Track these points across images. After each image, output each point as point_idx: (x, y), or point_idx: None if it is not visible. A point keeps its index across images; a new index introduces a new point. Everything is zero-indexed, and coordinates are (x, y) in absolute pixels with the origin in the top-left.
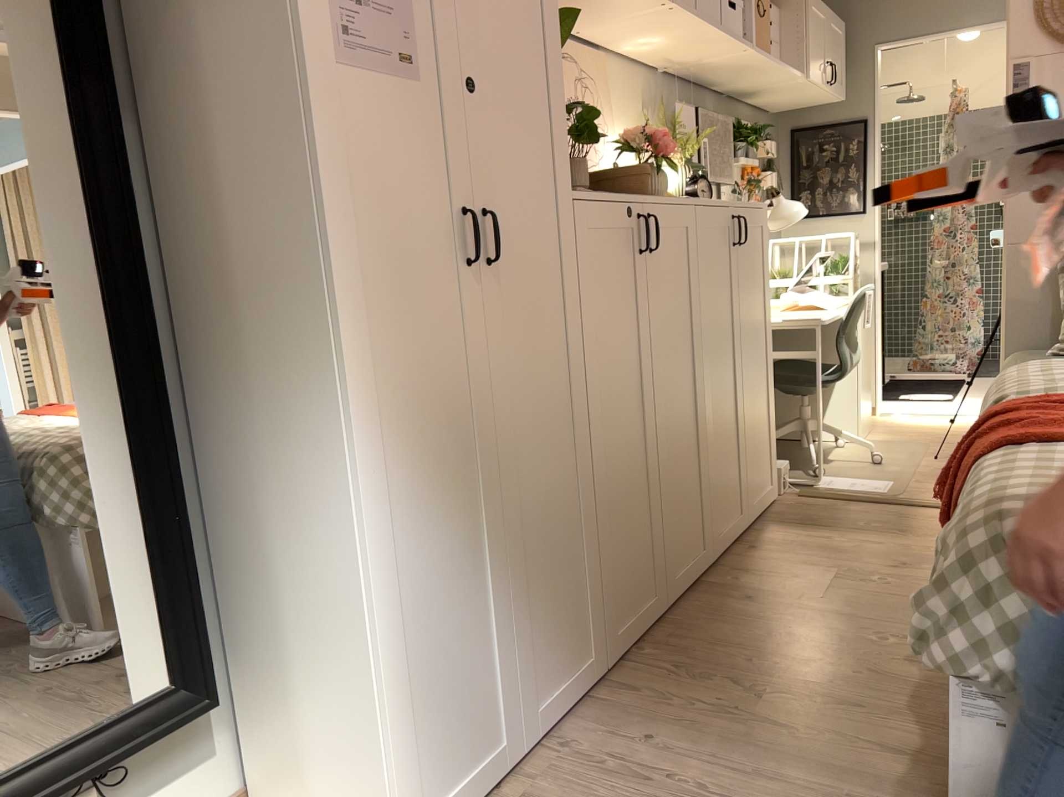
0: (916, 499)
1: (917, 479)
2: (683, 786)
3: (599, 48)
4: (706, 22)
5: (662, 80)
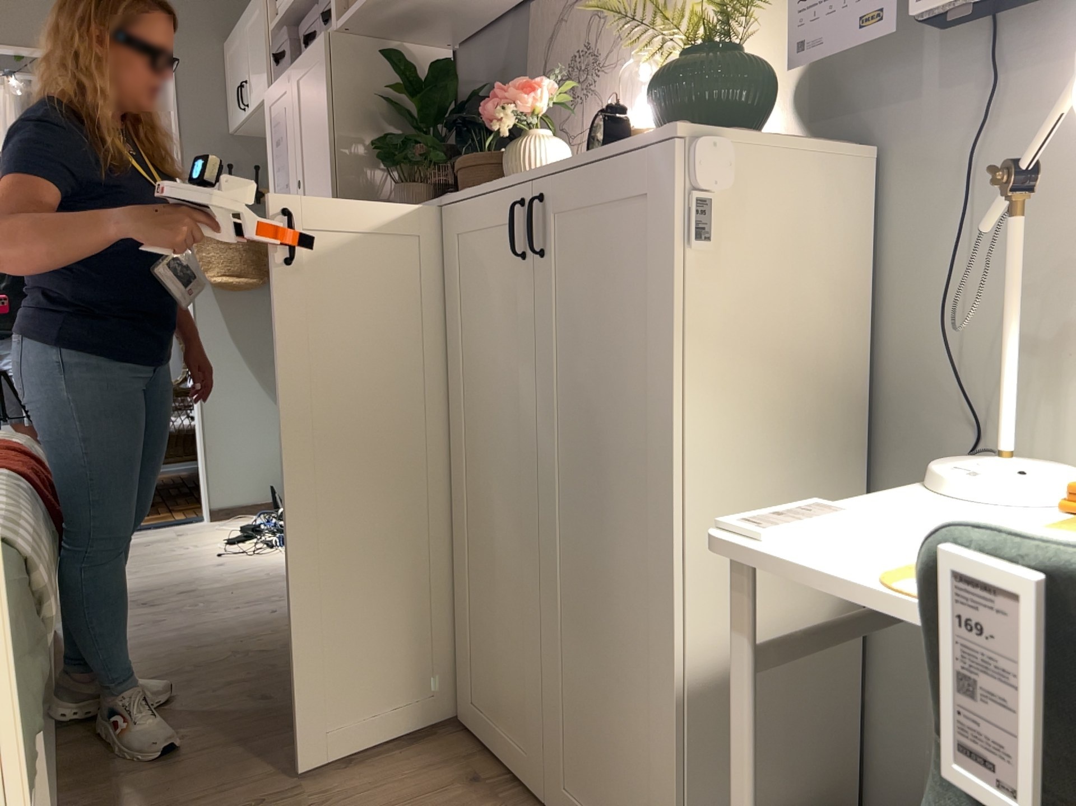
0: None
1: None
2: (225, 612)
3: None
4: None
5: None
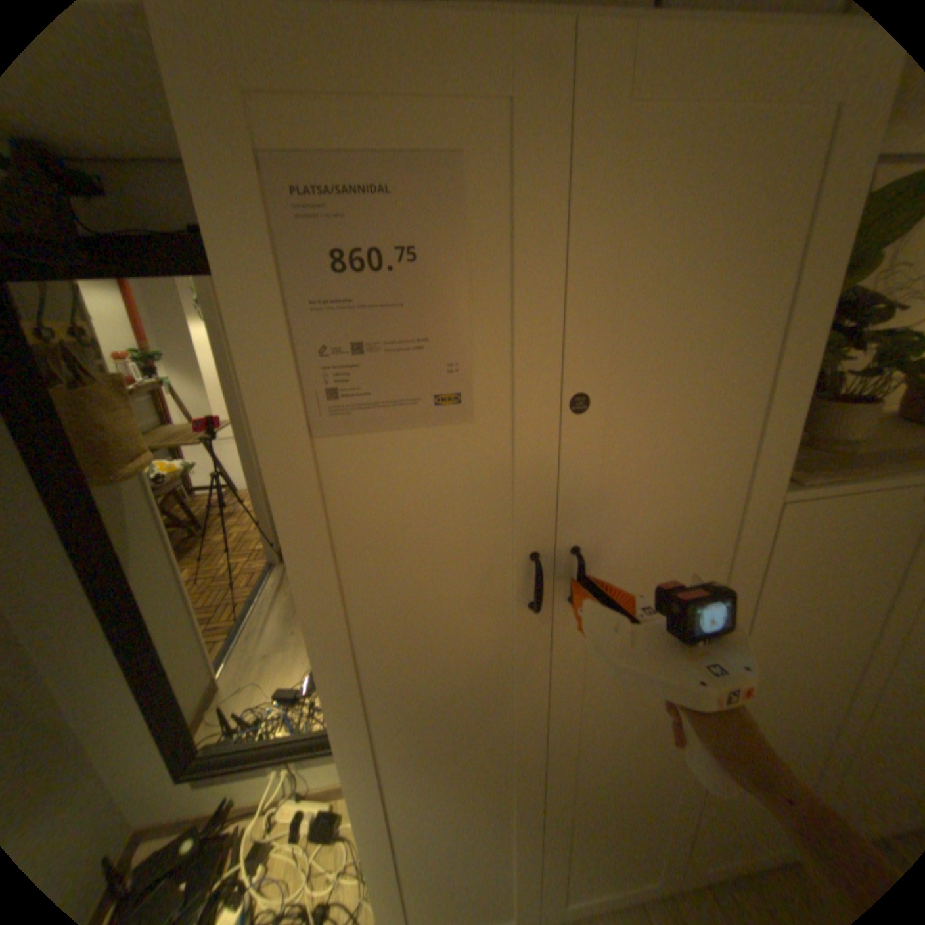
0: None
1: None
2: None
3: None
4: None
5: None
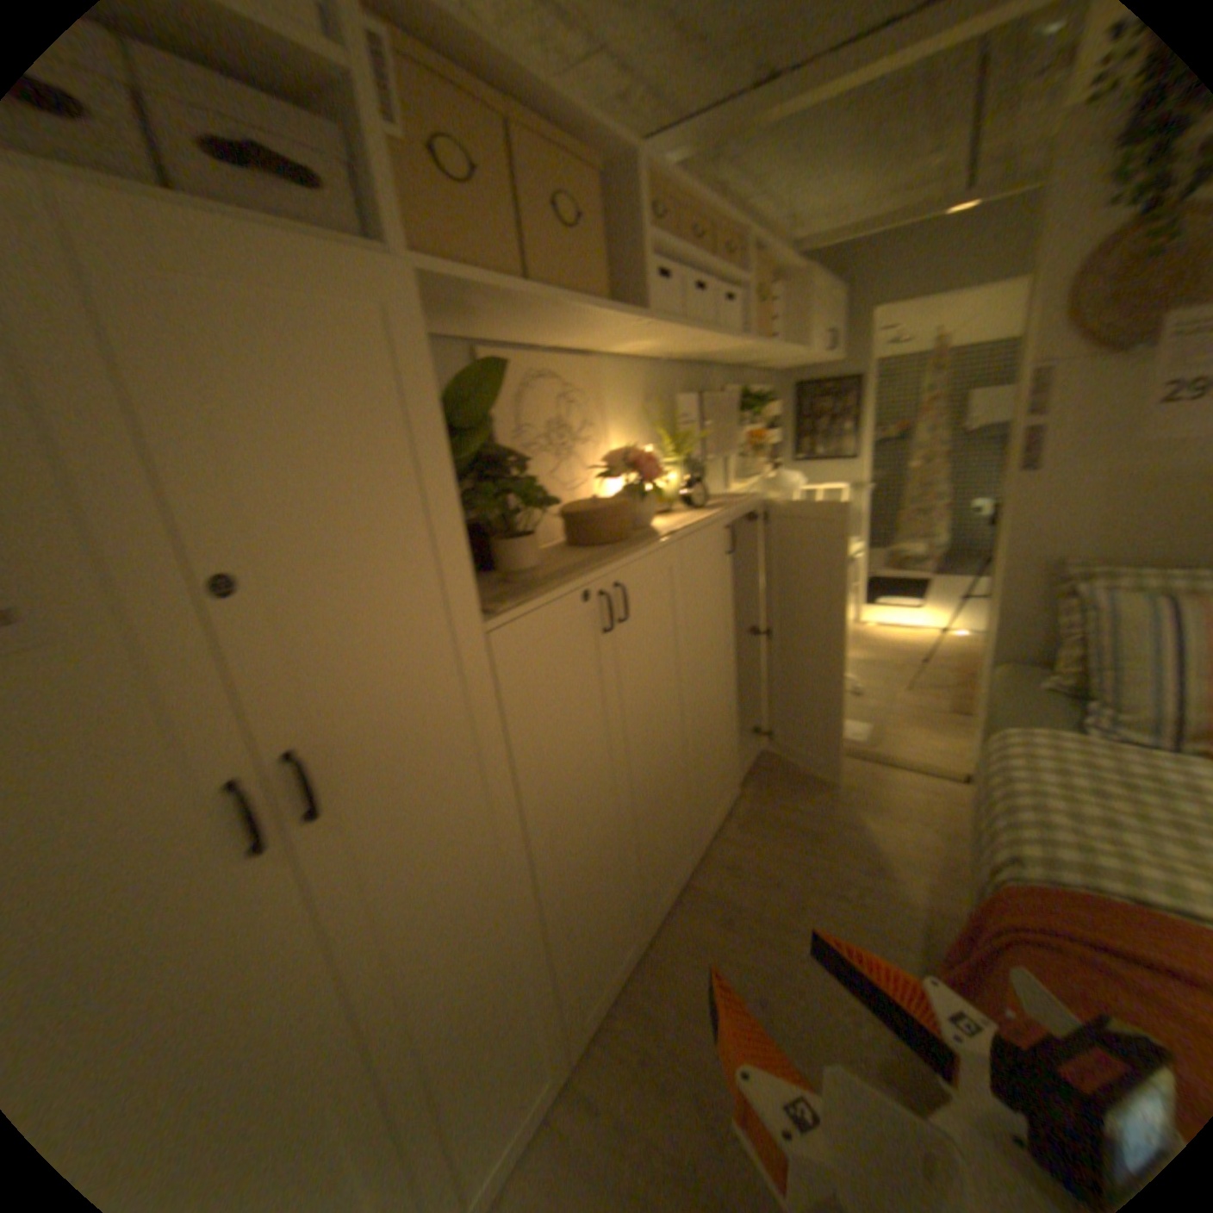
0: (895, 760)
1: (896, 725)
2: None
3: (595, 355)
4: (702, 328)
5: (670, 371)
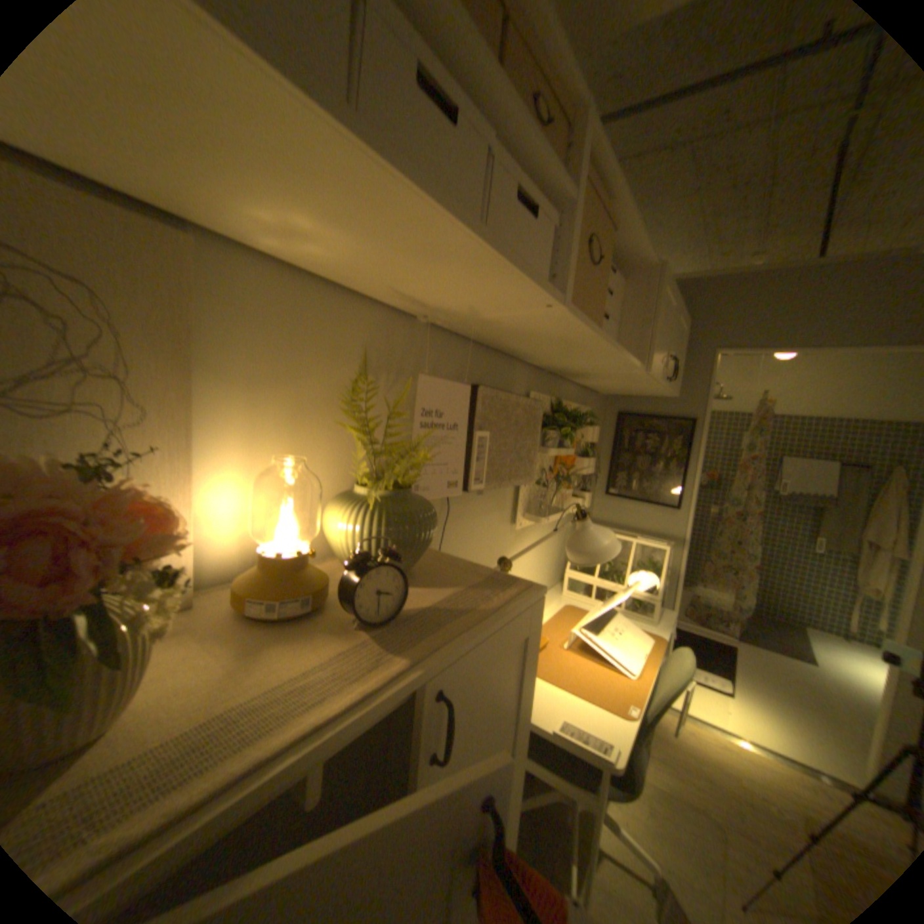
0: None
1: None
2: None
3: (184, 223)
4: (400, 158)
5: (423, 335)
